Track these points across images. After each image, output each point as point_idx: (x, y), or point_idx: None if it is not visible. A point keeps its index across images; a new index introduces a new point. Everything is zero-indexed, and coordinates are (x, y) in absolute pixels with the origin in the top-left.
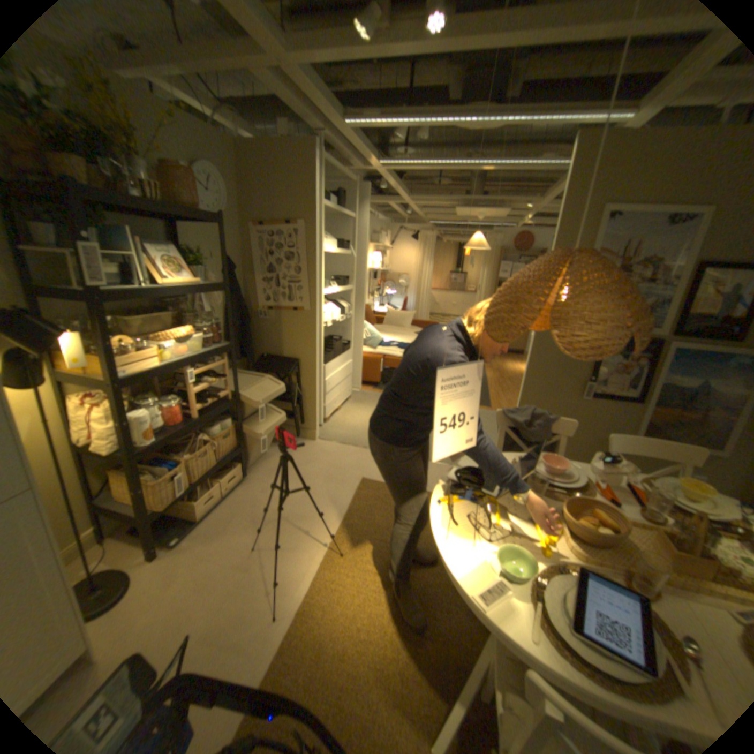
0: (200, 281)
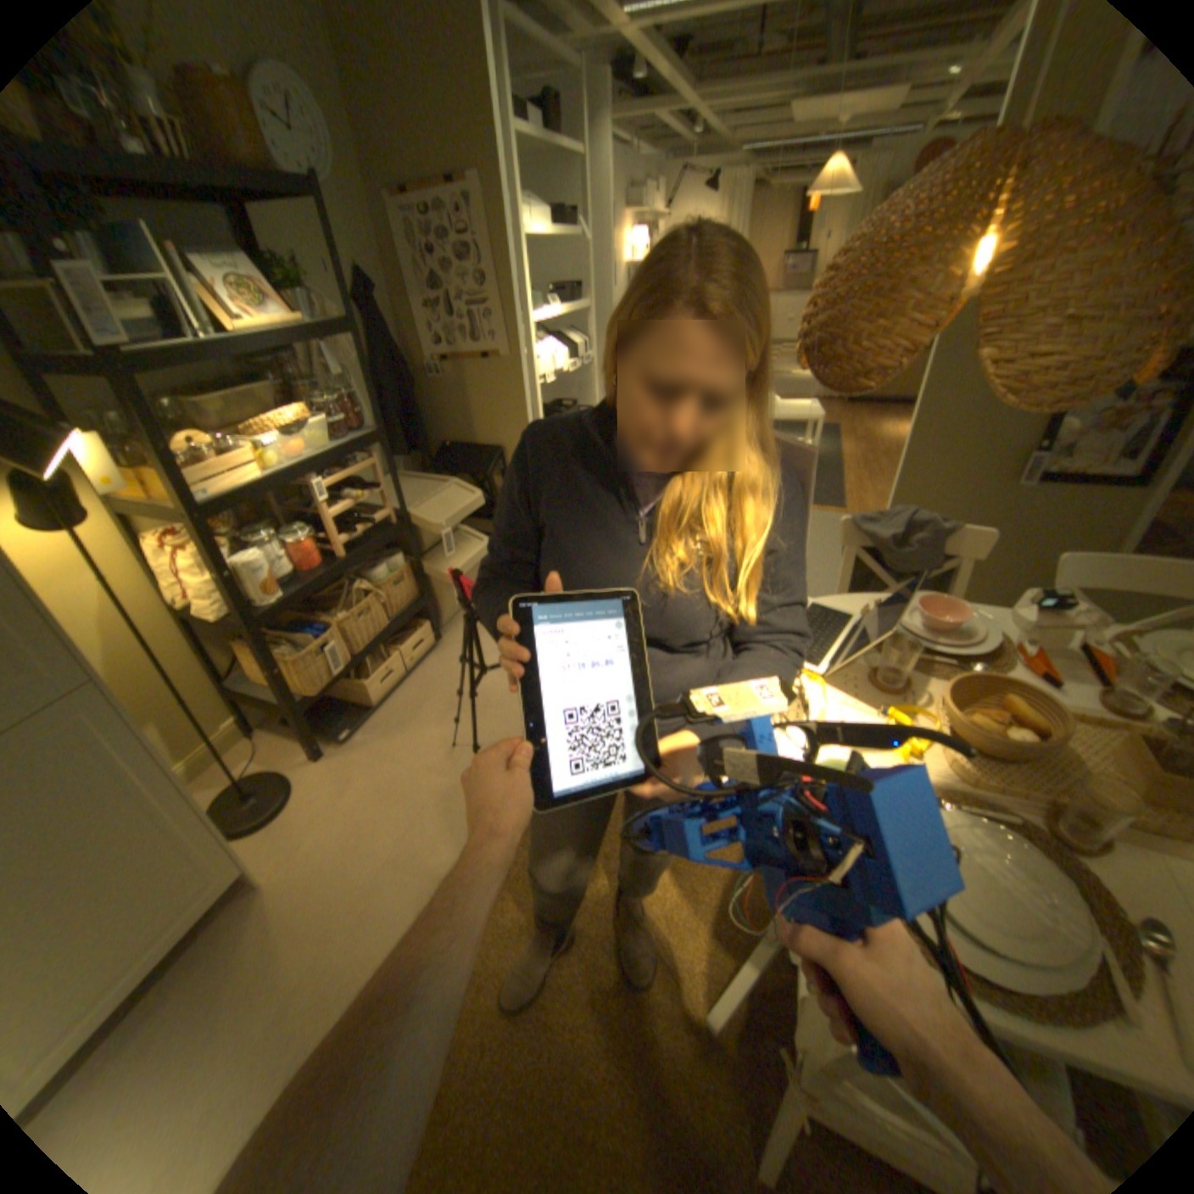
0: (299, 317)
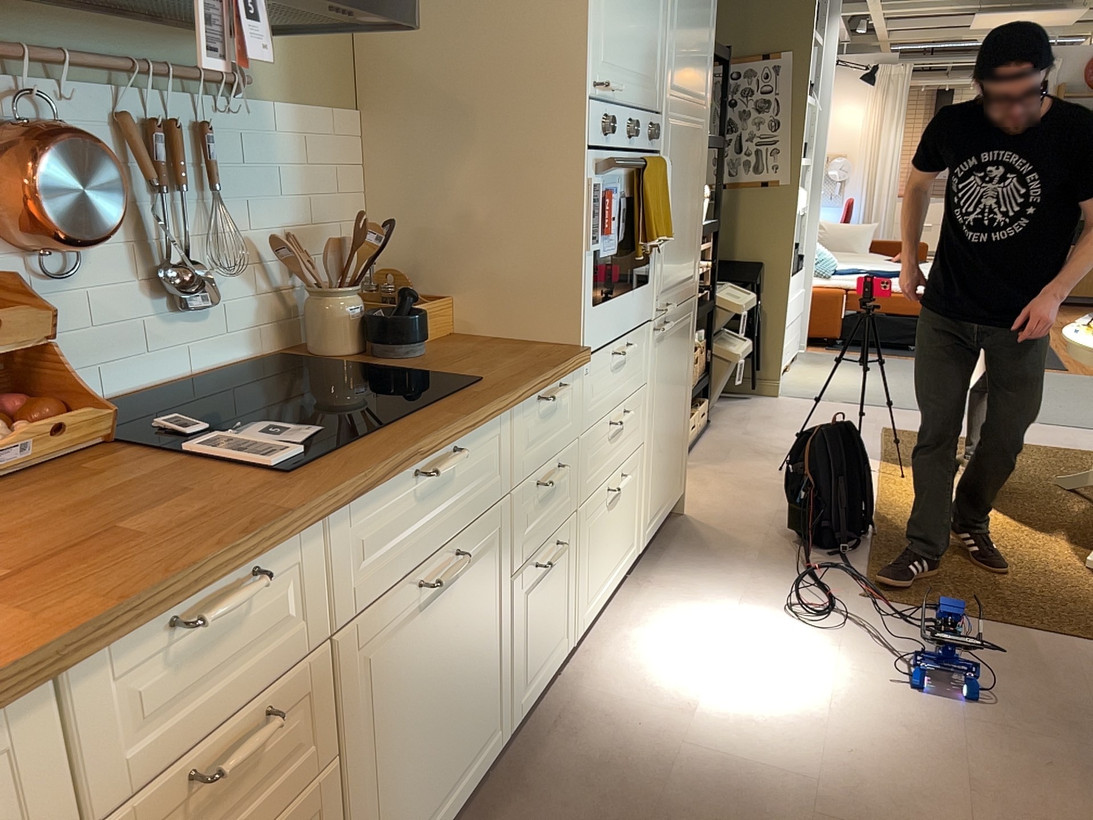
0: None
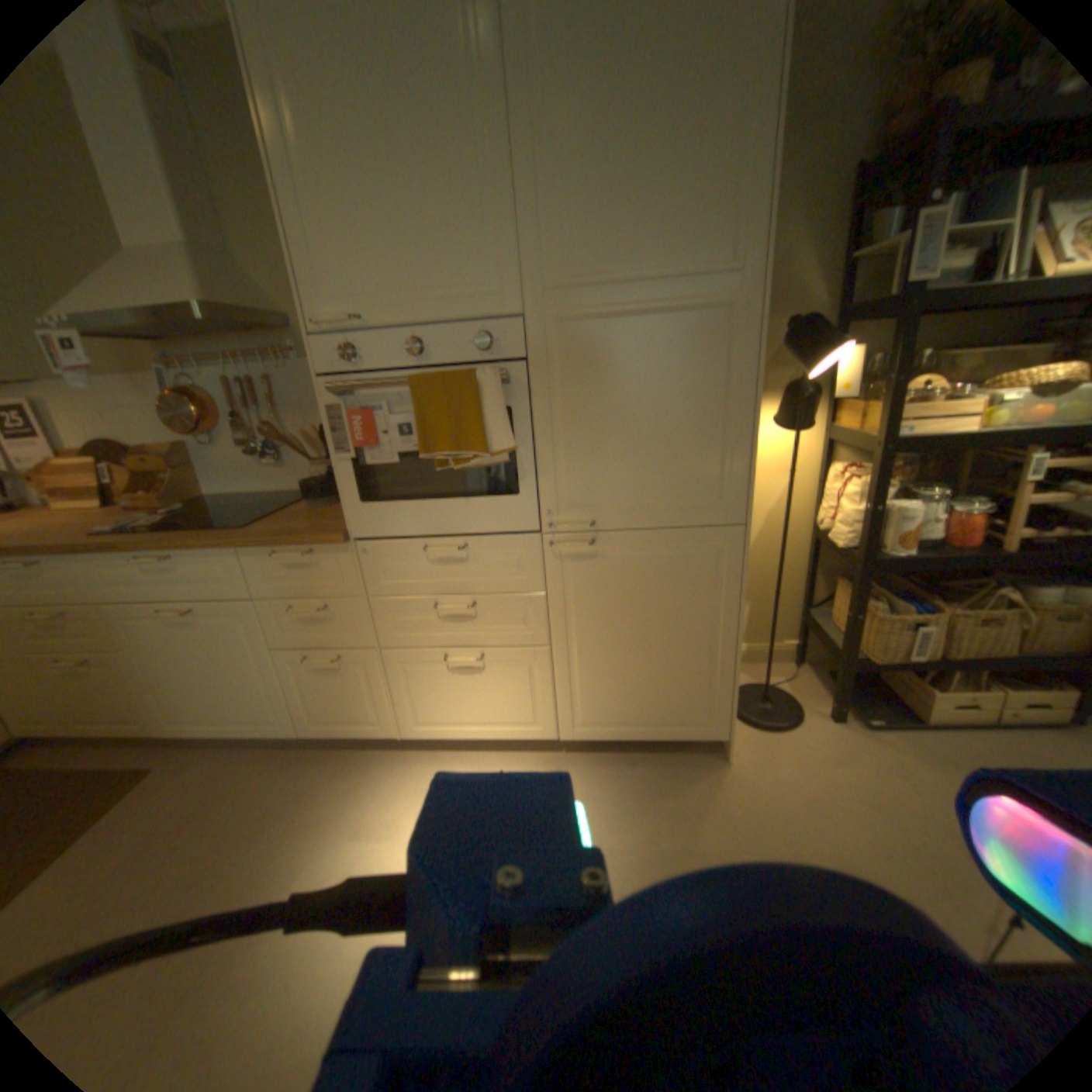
0: None
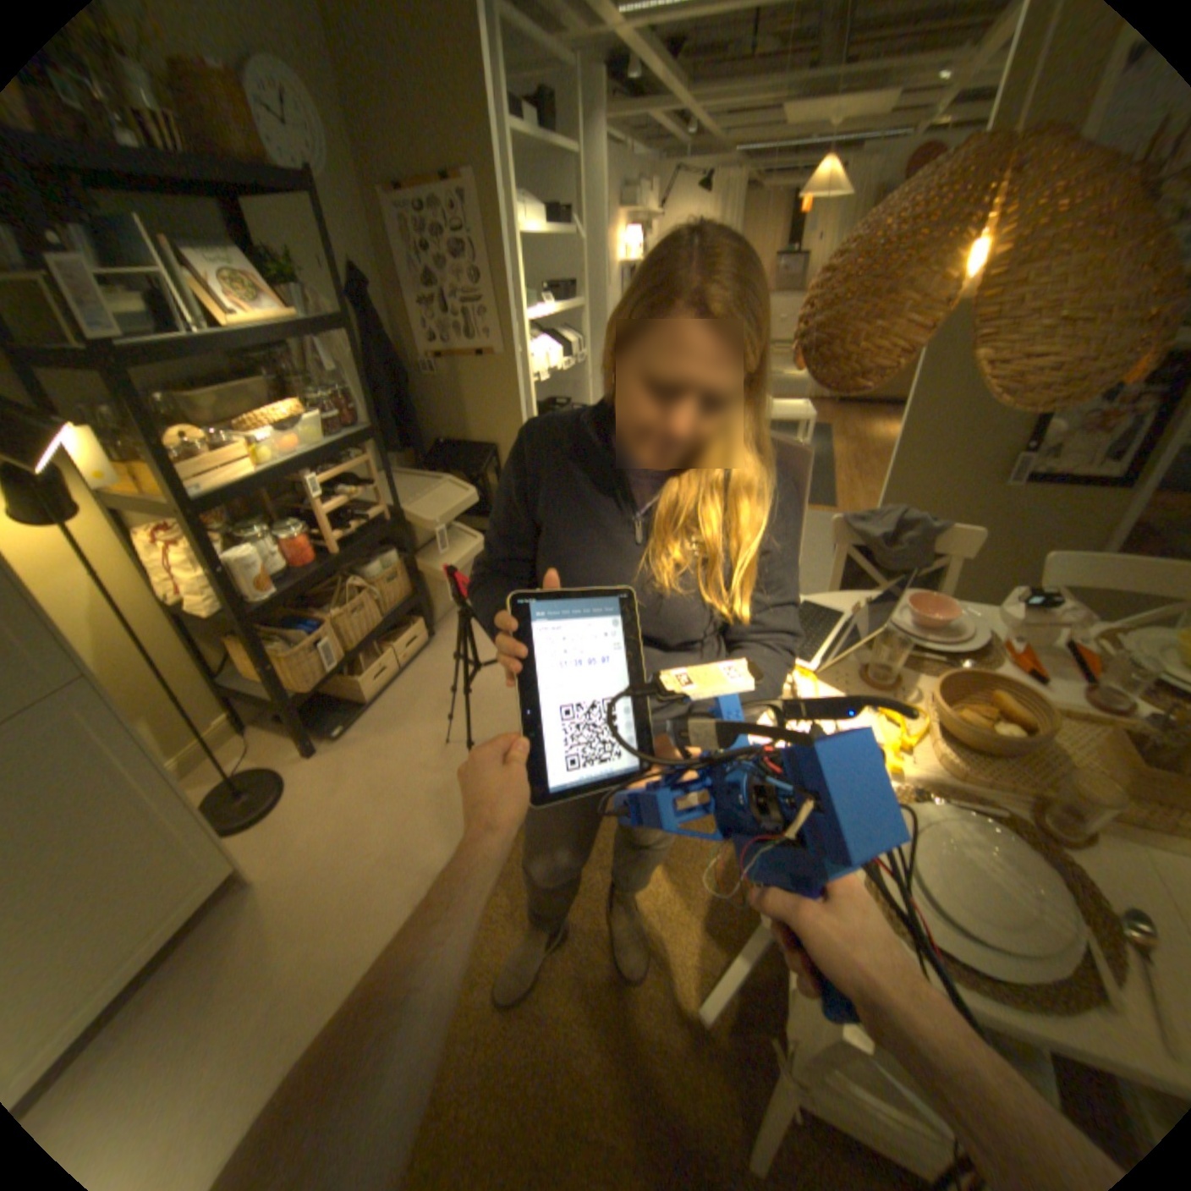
0: (294, 313)
